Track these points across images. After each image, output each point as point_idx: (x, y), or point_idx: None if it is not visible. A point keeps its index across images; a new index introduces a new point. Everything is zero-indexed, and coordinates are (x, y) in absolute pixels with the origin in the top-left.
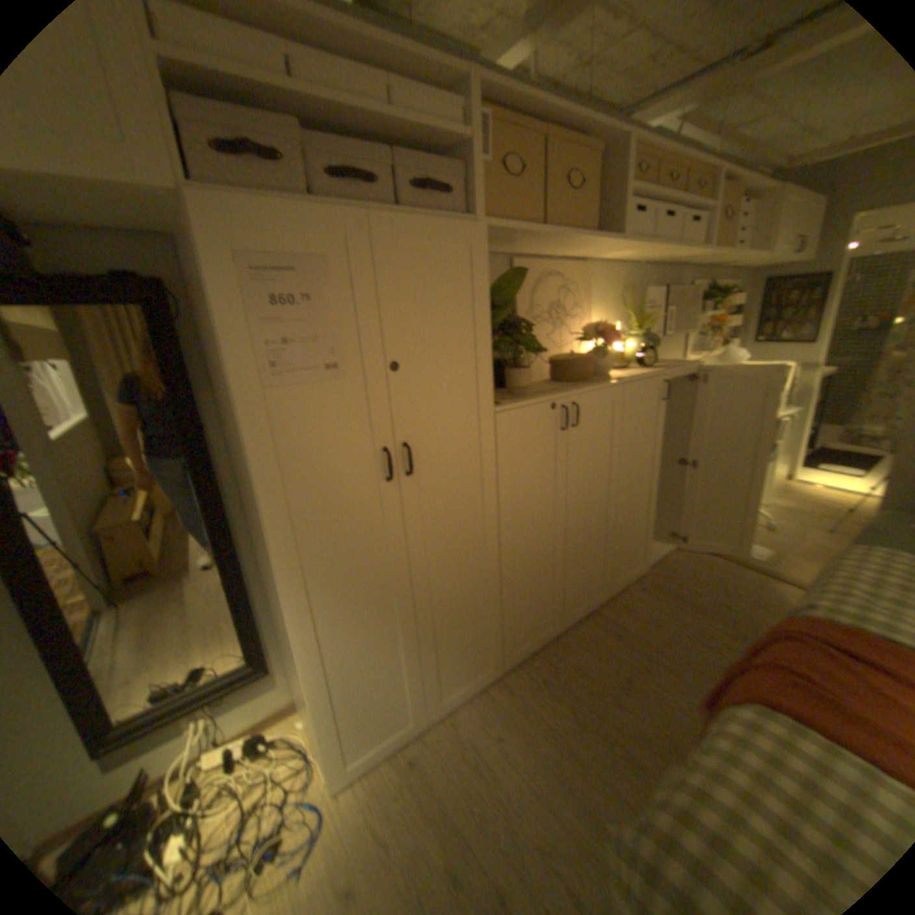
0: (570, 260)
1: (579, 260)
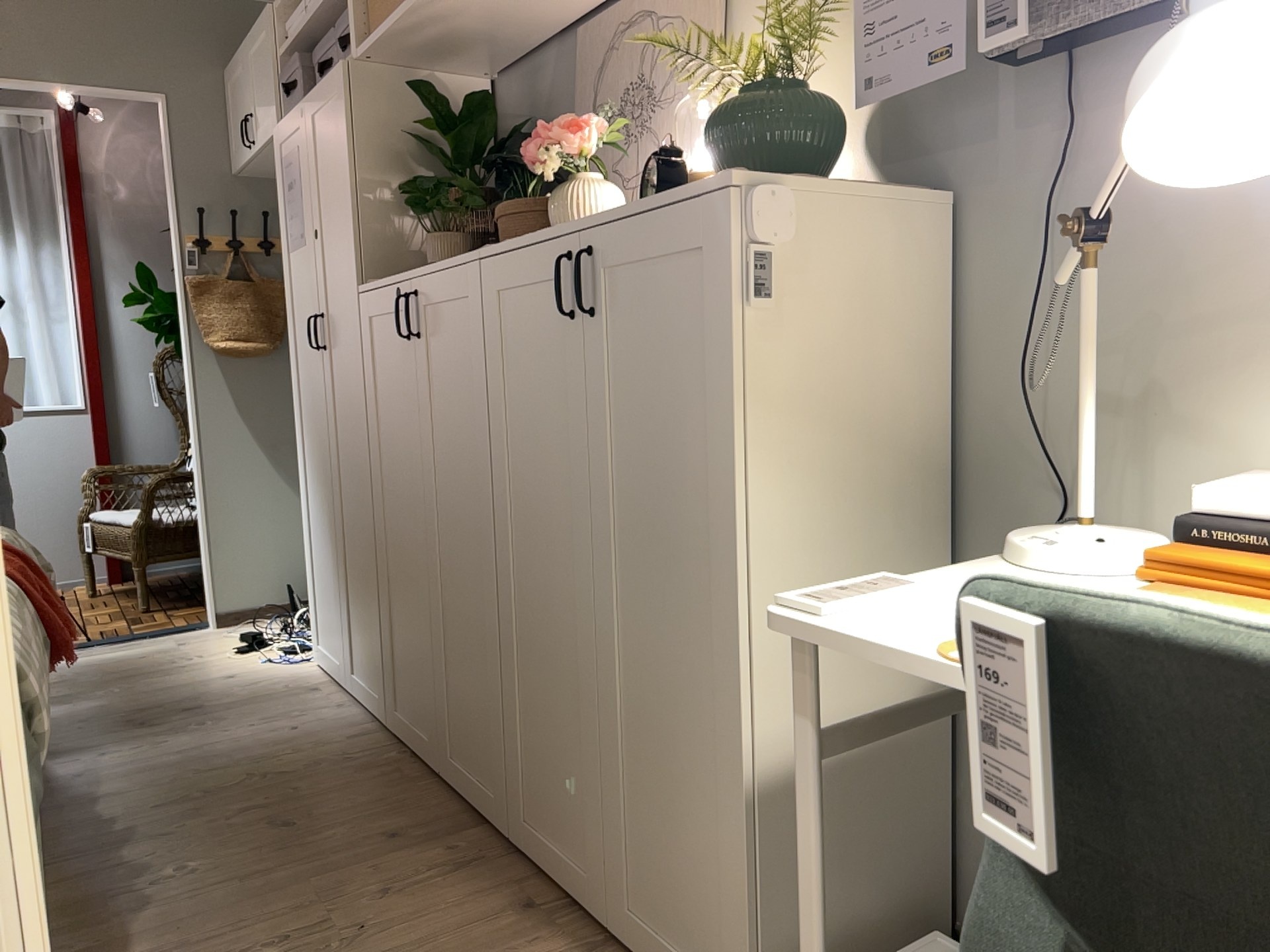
0: None
1: None
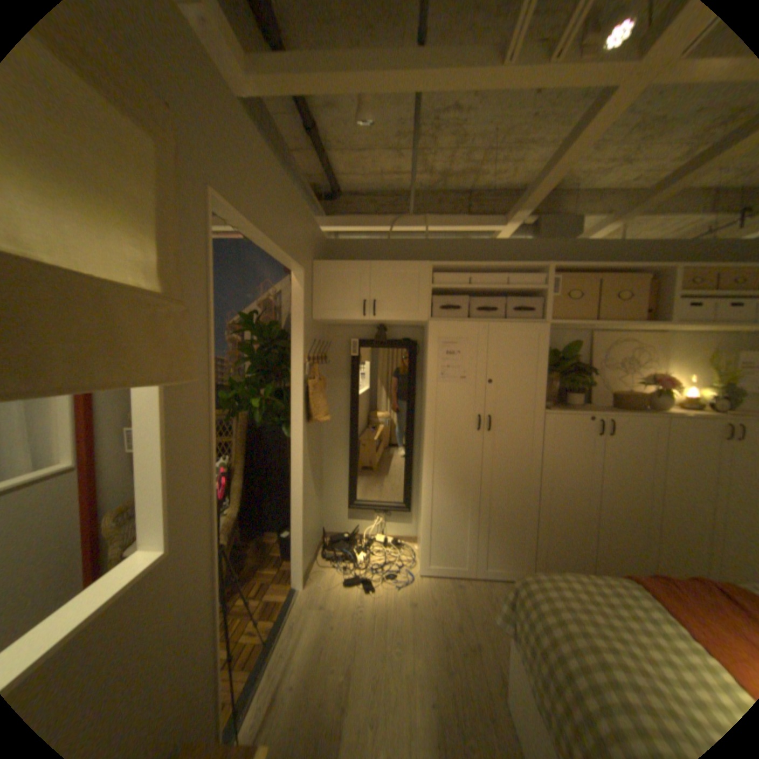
0: (647, 332)
1: (657, 332)
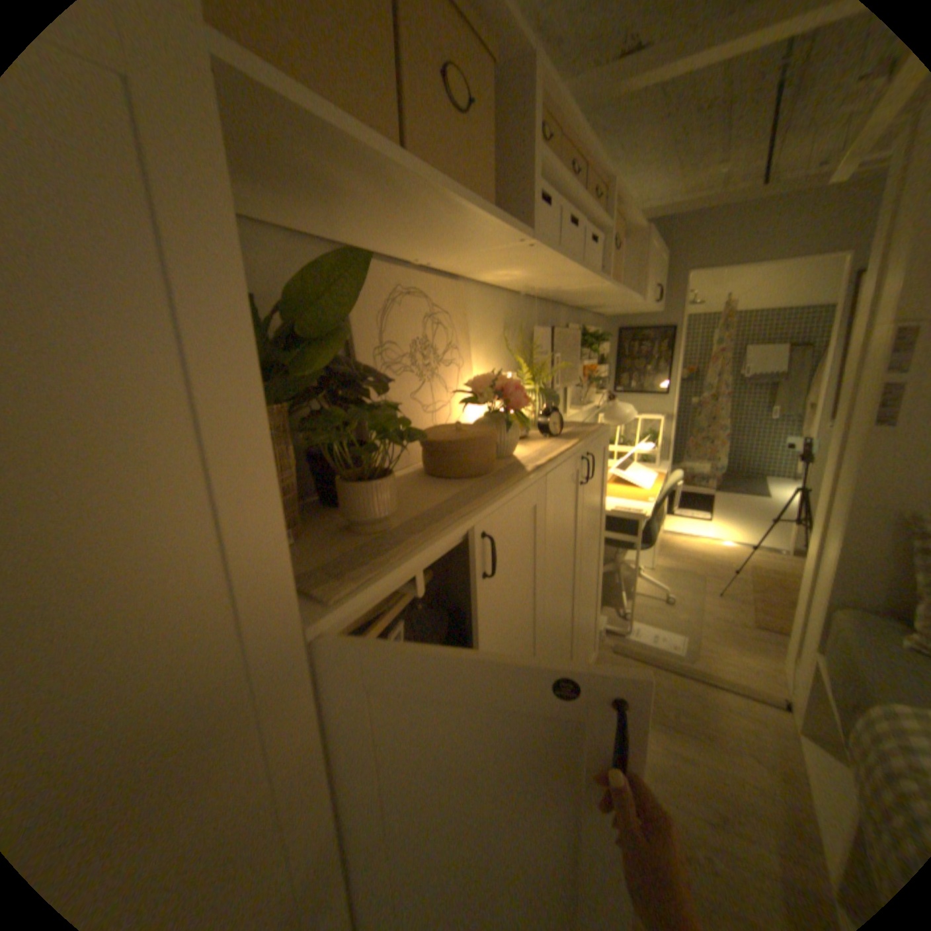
0: (436, 272)
1: (450, 275)
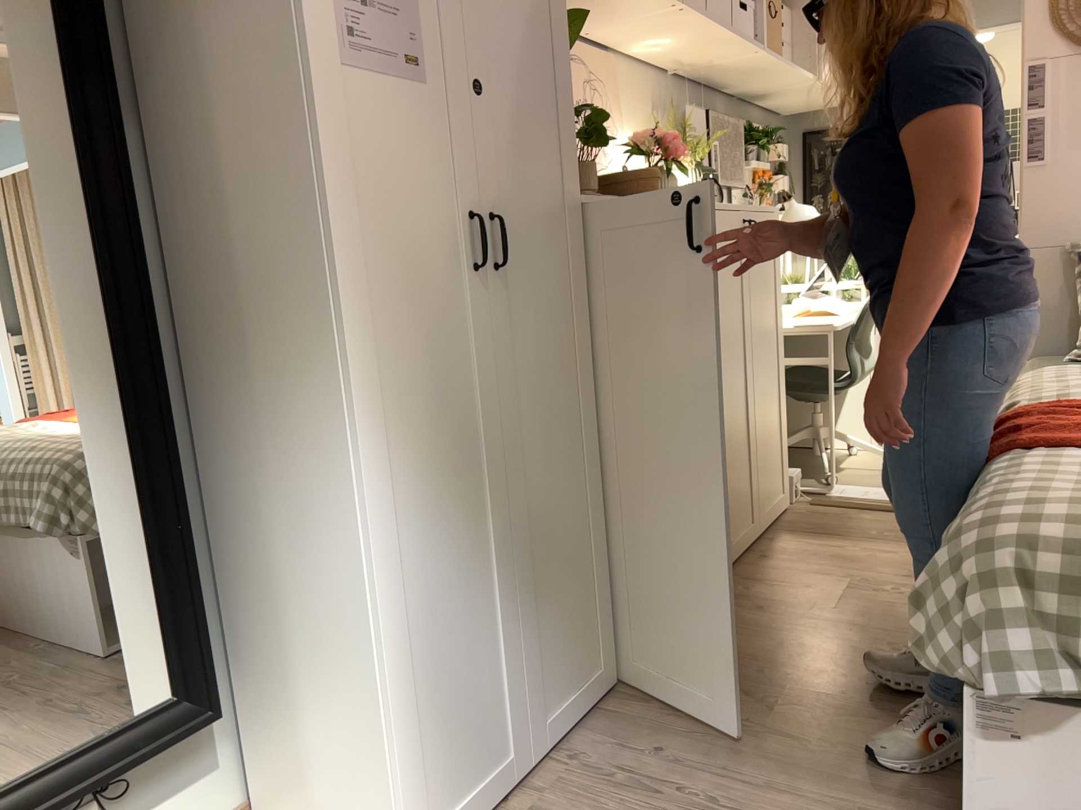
0: (590, 45)
1: (601, 49)
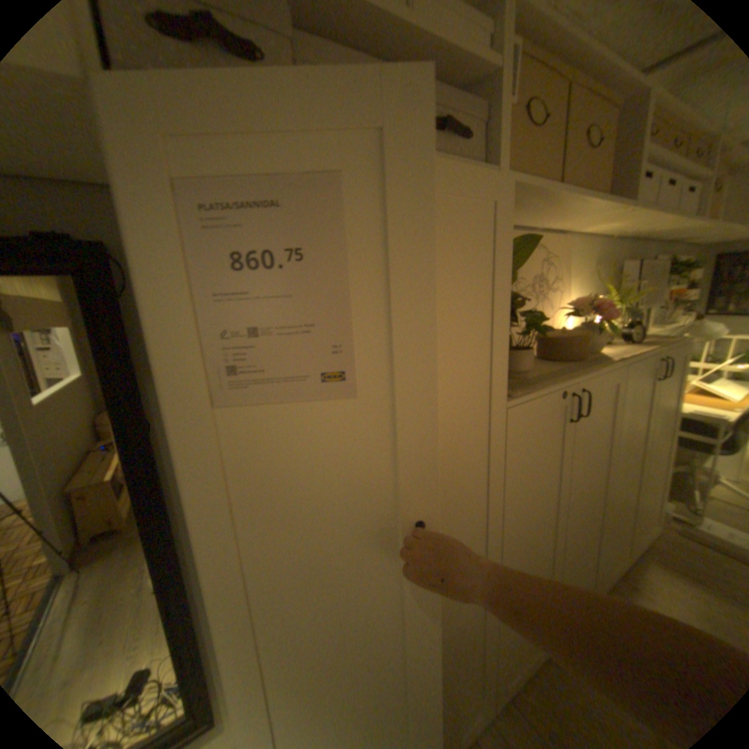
0: (552, 232)
1: (561, 233)
